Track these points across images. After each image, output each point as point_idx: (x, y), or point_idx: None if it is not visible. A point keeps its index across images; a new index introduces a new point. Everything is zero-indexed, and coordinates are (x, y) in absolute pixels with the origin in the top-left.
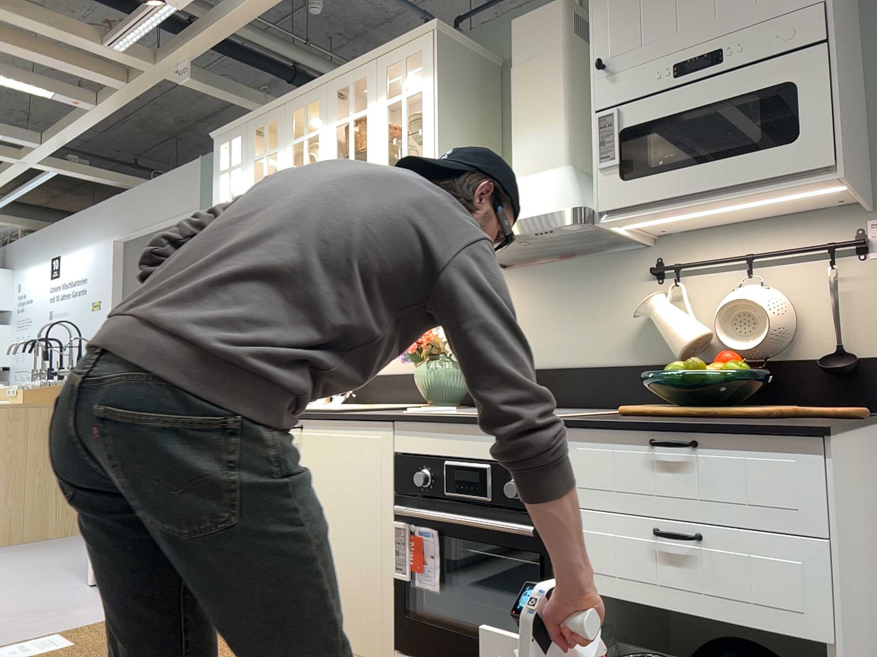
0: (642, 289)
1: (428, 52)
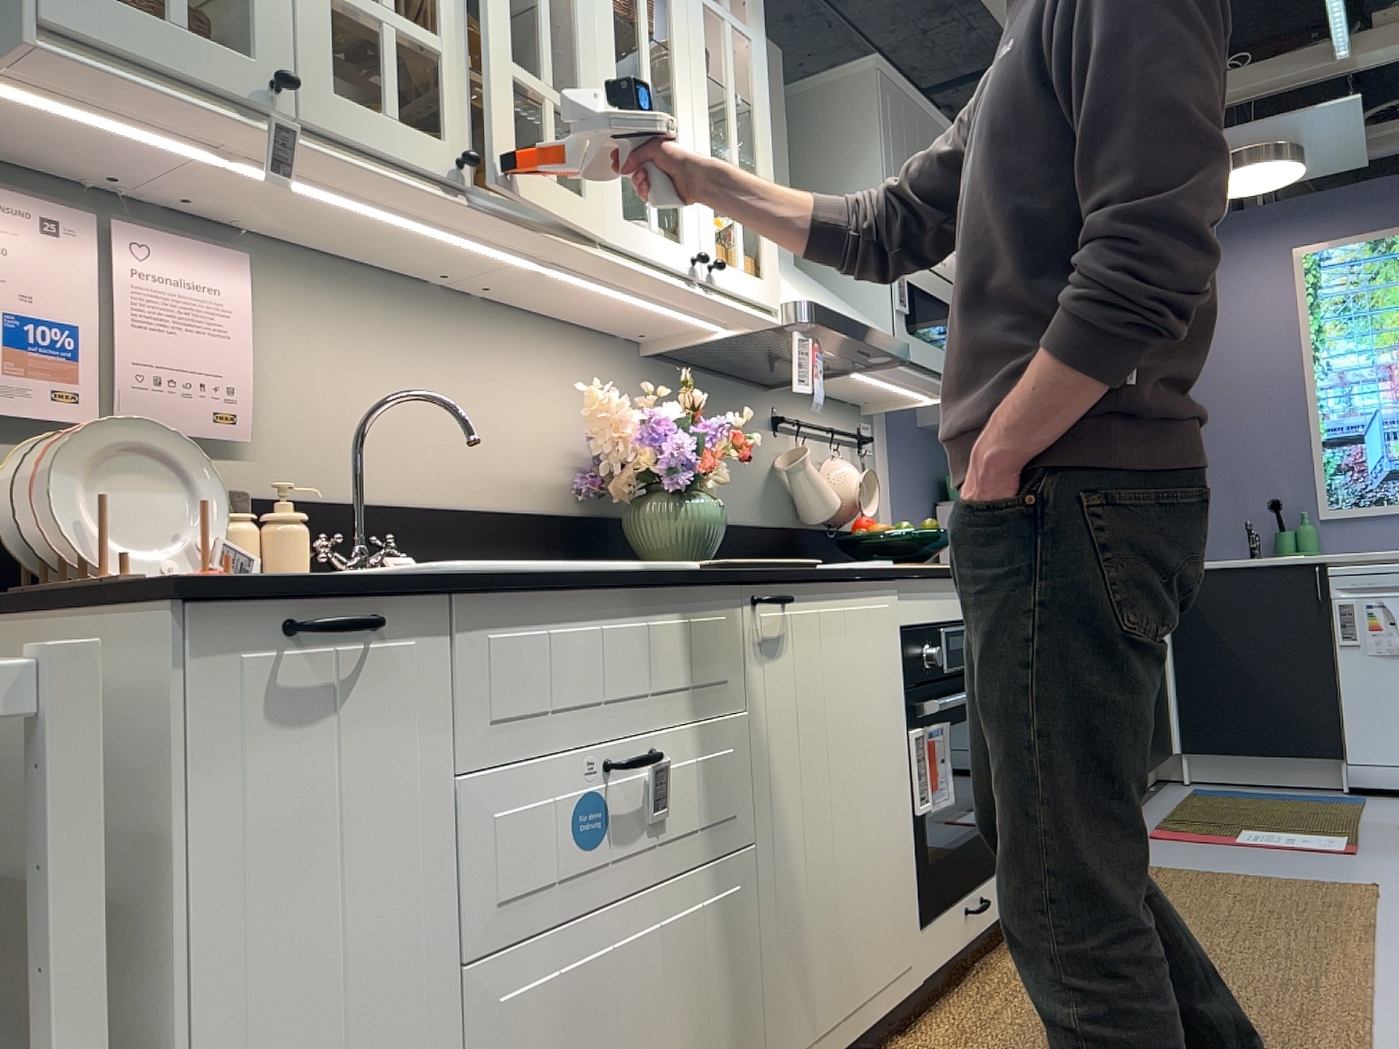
0: (768, 438)
1: None
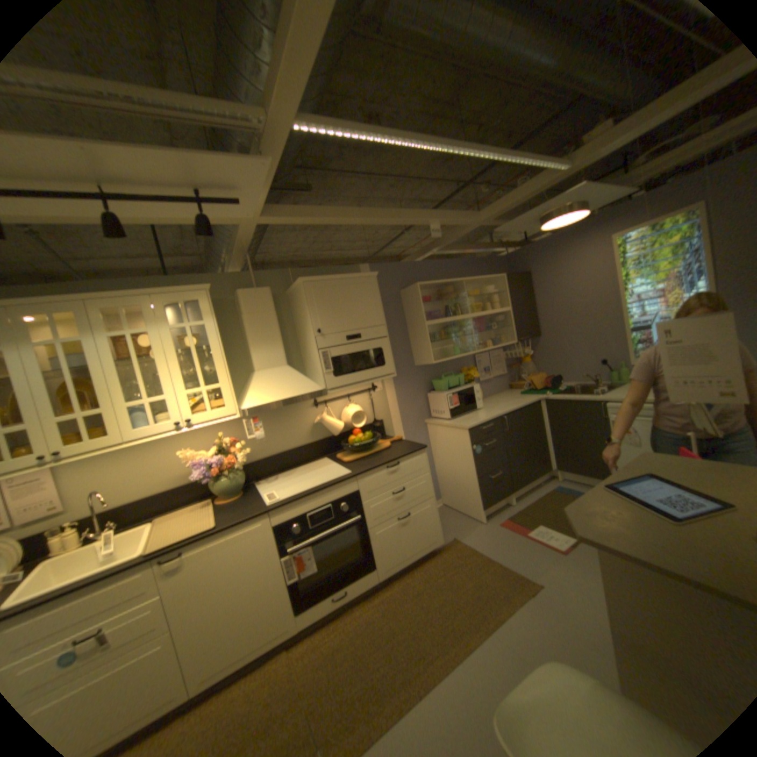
0: (310, 412)
1: (205, 302)
